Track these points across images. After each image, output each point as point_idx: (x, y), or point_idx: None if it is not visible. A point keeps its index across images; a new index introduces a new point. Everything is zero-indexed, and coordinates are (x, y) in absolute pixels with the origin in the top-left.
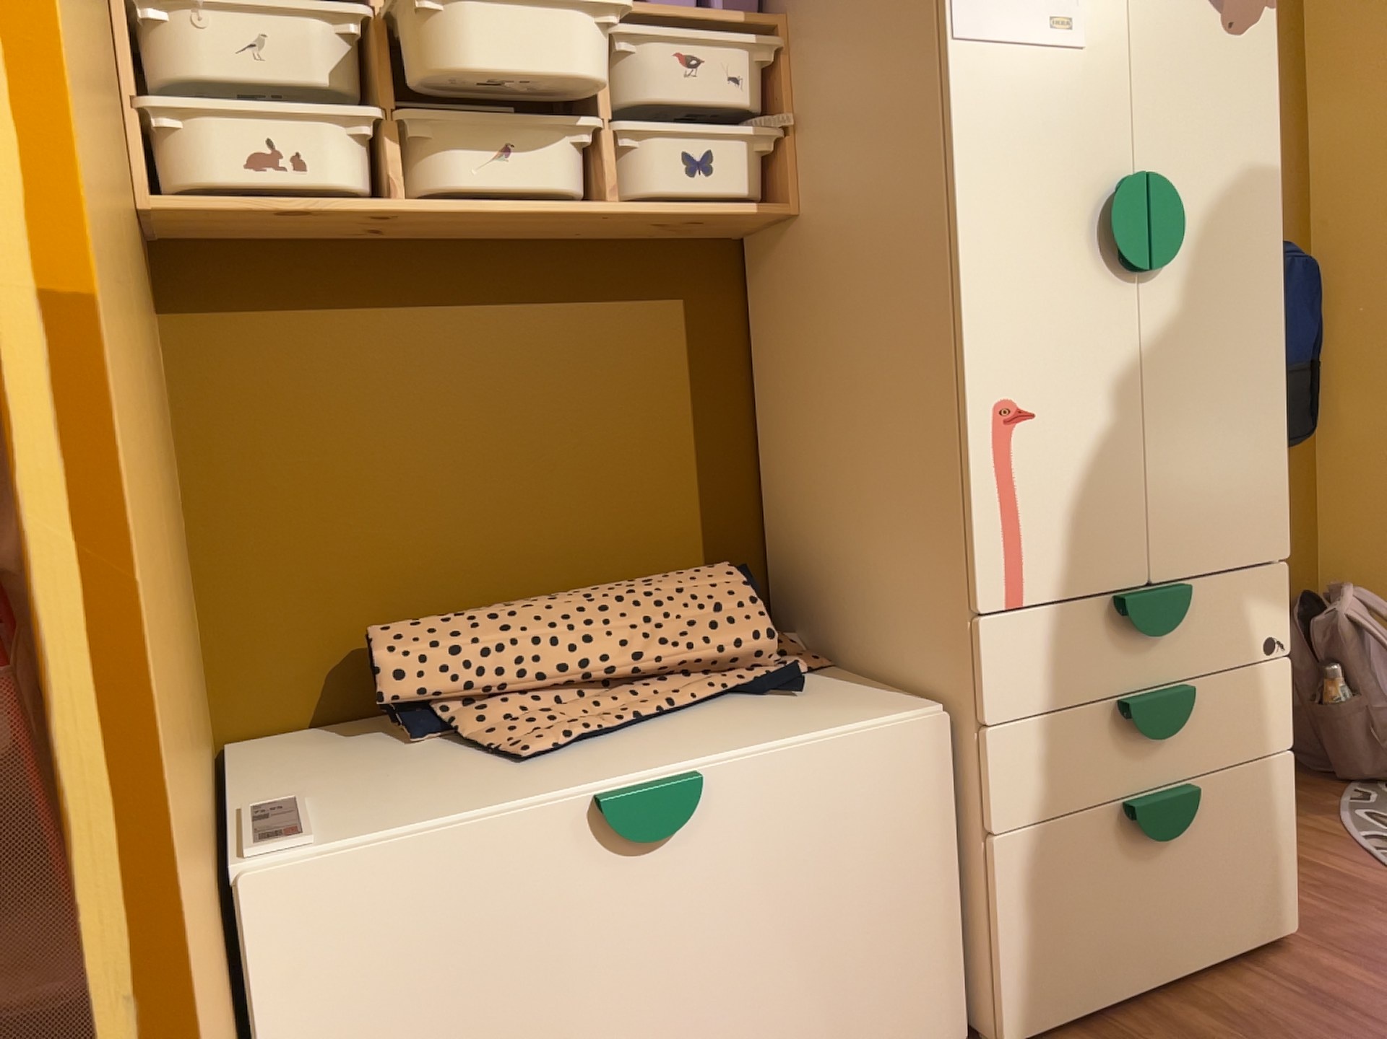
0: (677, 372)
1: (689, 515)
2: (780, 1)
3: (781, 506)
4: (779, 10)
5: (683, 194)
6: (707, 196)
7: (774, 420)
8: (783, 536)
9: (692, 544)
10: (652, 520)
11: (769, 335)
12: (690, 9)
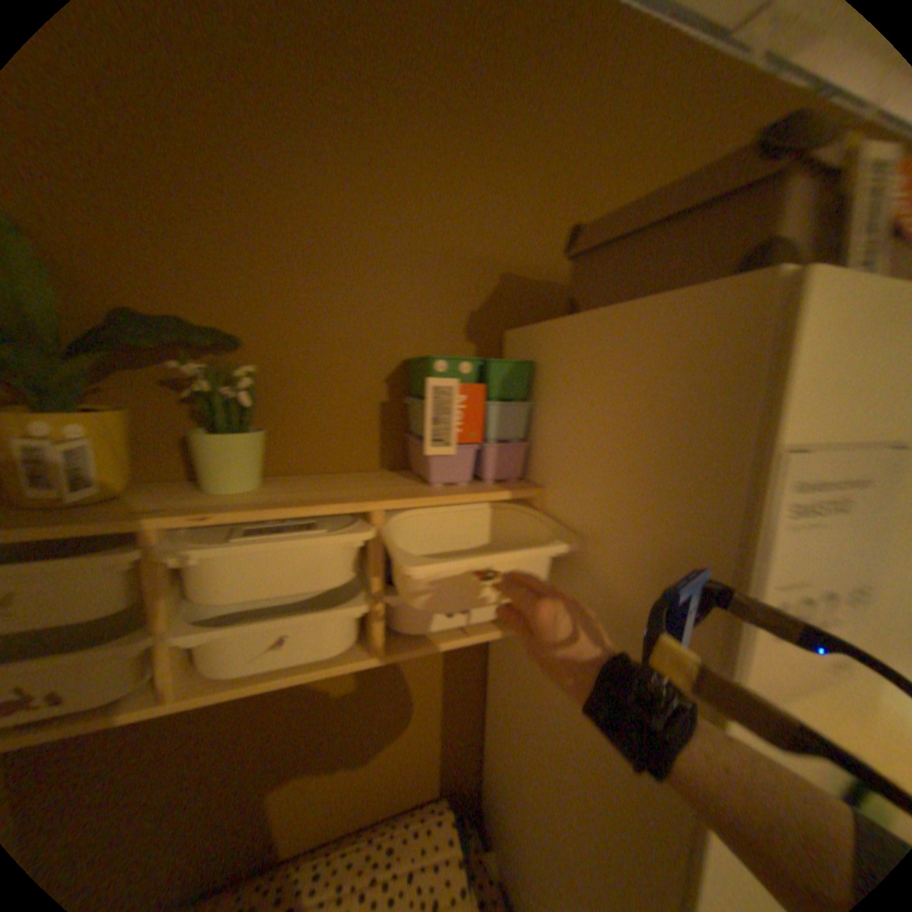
0: (432, 677)
1: (430, 761)
2: (540, 467)
3: (493, 762)
4: (539, 483)
5: (440, 636)
6: (460, 634)
7: (496, 712)
8: (492, 779)
9: (430, 778)
10: (403, 770)
11: (499, 660)
12: (464, 493)
